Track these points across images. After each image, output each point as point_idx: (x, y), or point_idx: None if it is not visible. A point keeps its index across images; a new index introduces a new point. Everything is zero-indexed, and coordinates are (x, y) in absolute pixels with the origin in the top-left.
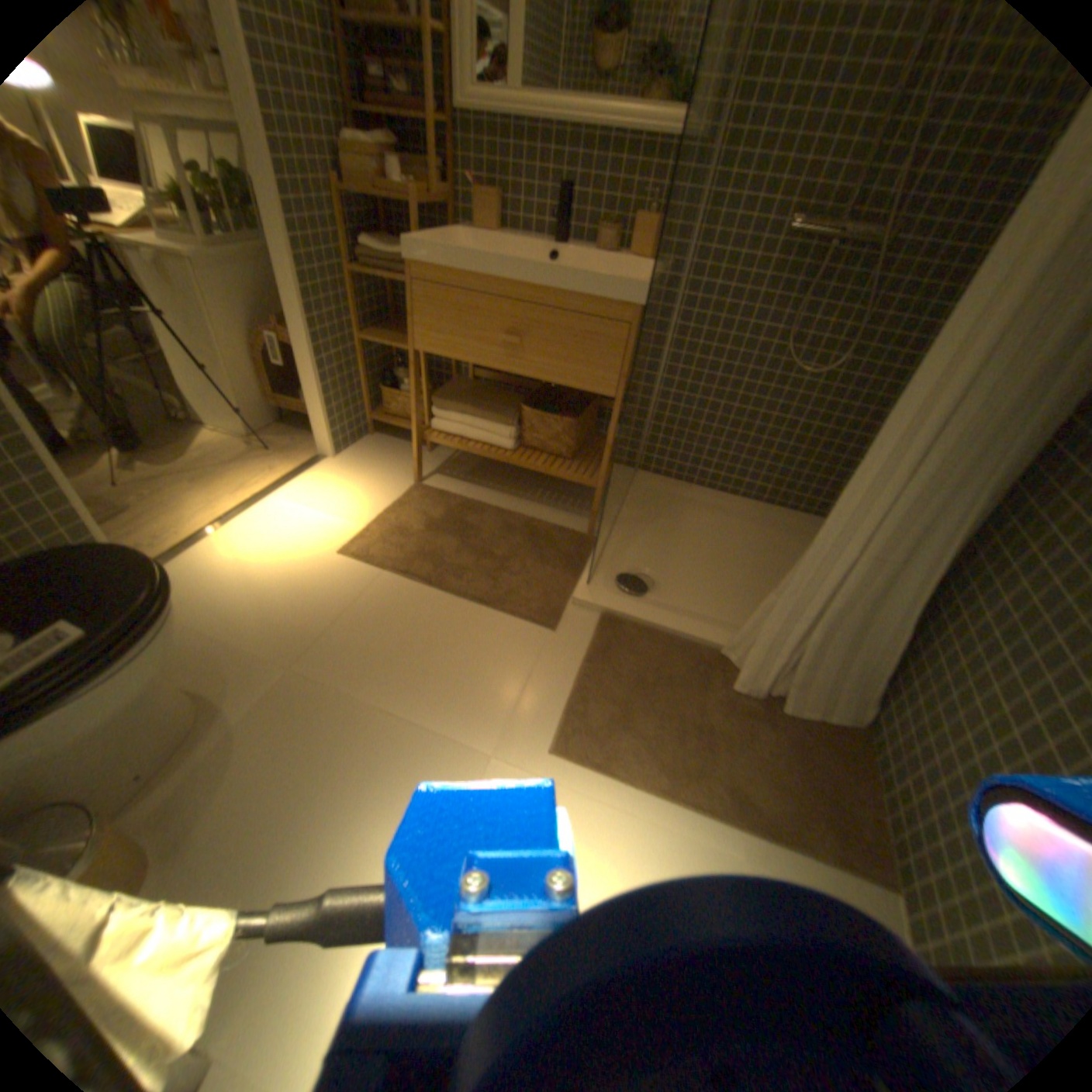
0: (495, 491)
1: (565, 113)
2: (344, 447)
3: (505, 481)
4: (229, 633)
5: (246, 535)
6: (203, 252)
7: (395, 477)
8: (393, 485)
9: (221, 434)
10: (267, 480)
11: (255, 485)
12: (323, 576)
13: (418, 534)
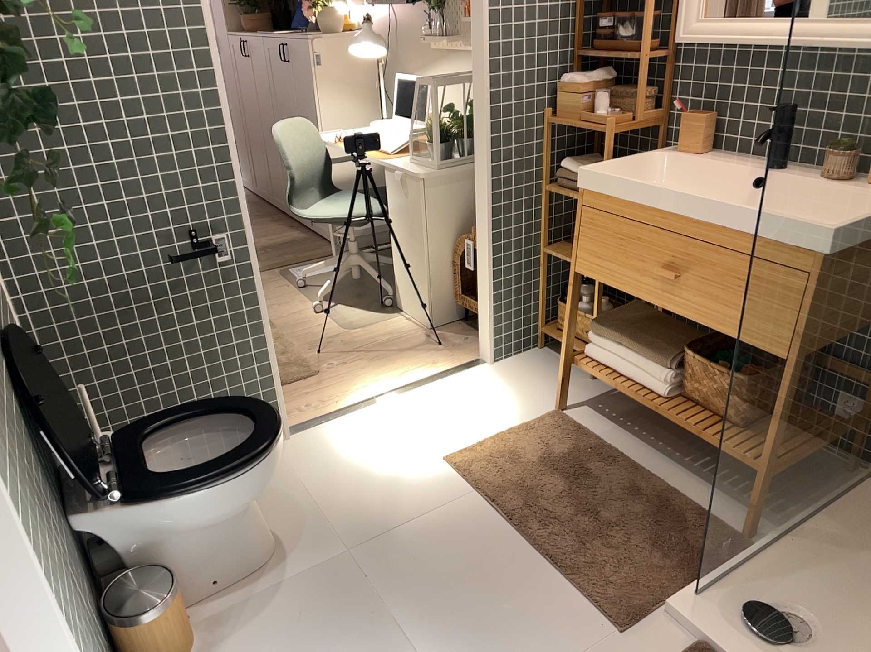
0: (645, 445)
1: (779, 49)
2: (505, 358)
3: (666, 435)
4: (328, 505)
5: (381, 423)
6: (434, 176)
7: (540, 401)
8: (532, 409)
9: (409, 325)
10: (423, 377)
11: (412, 379)
12: (422, 481)
13: (531, 468)
